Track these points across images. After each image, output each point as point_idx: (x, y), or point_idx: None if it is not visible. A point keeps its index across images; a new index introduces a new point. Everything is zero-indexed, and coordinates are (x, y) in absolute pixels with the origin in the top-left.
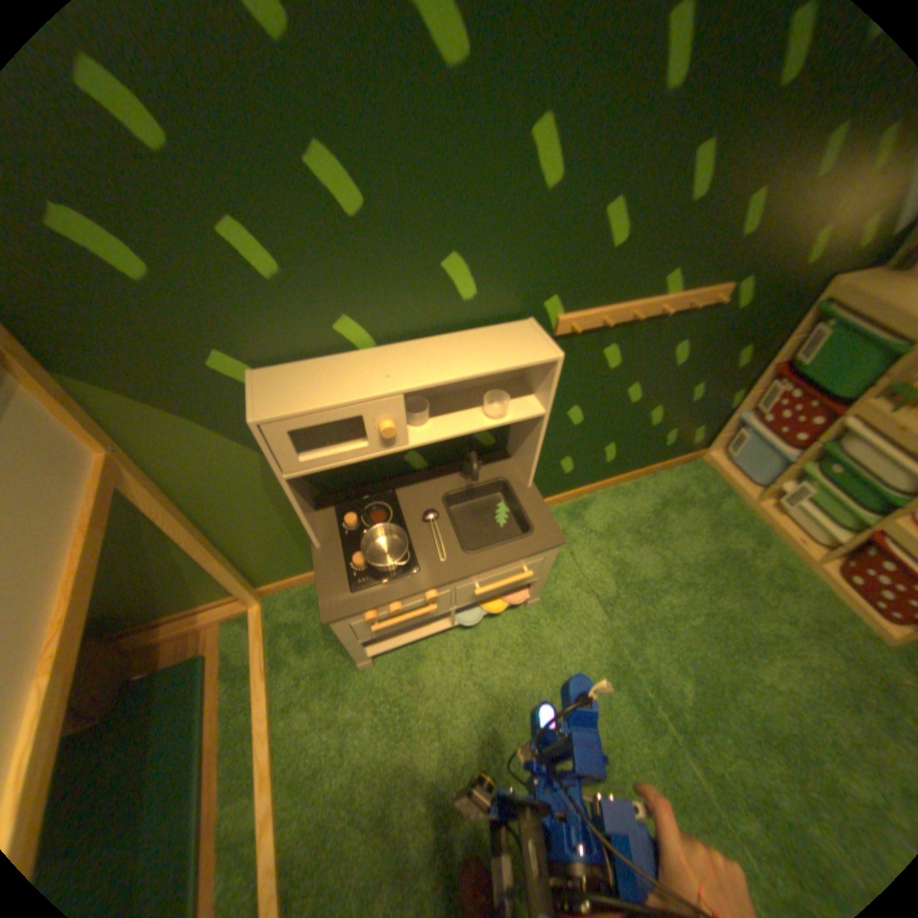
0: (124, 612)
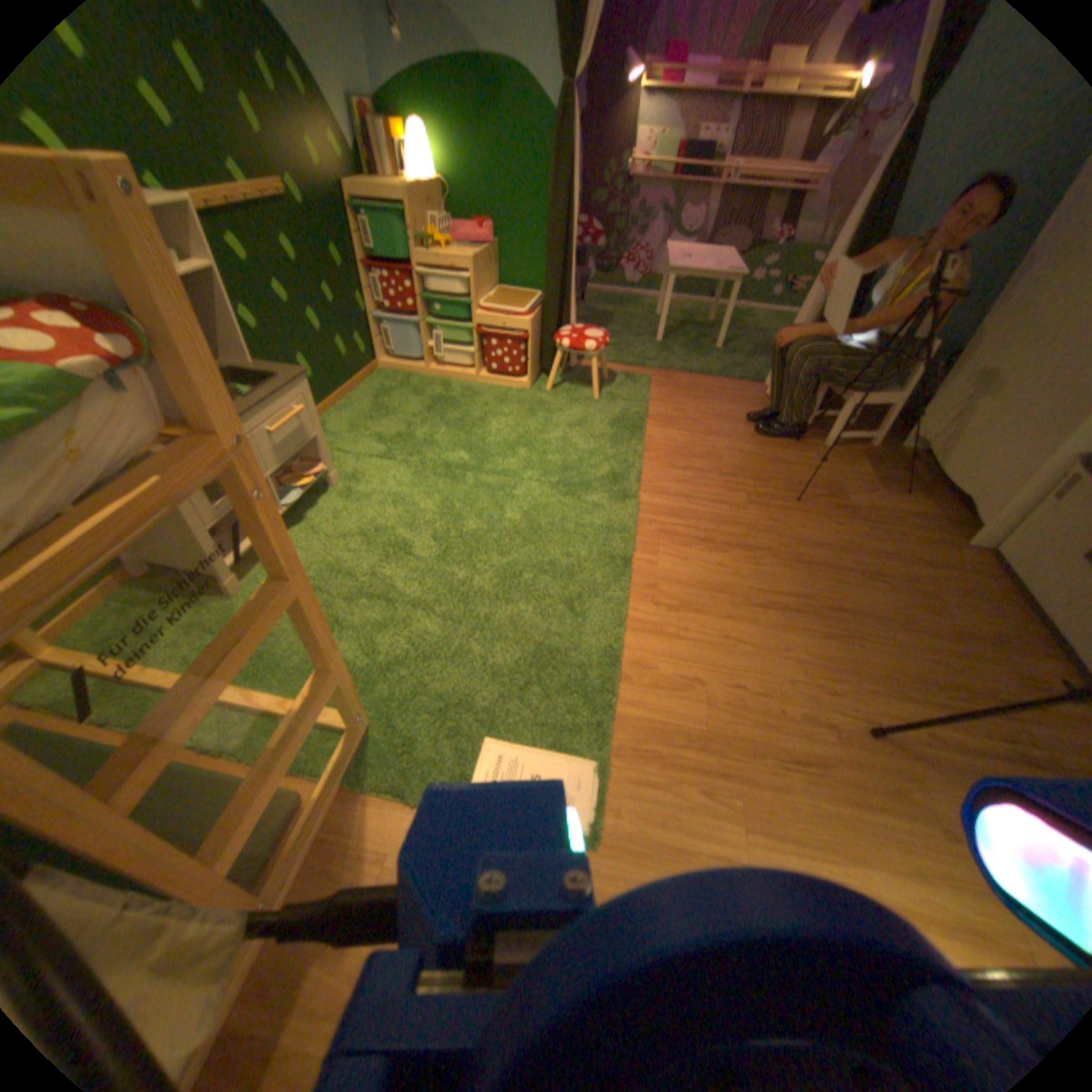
0: None
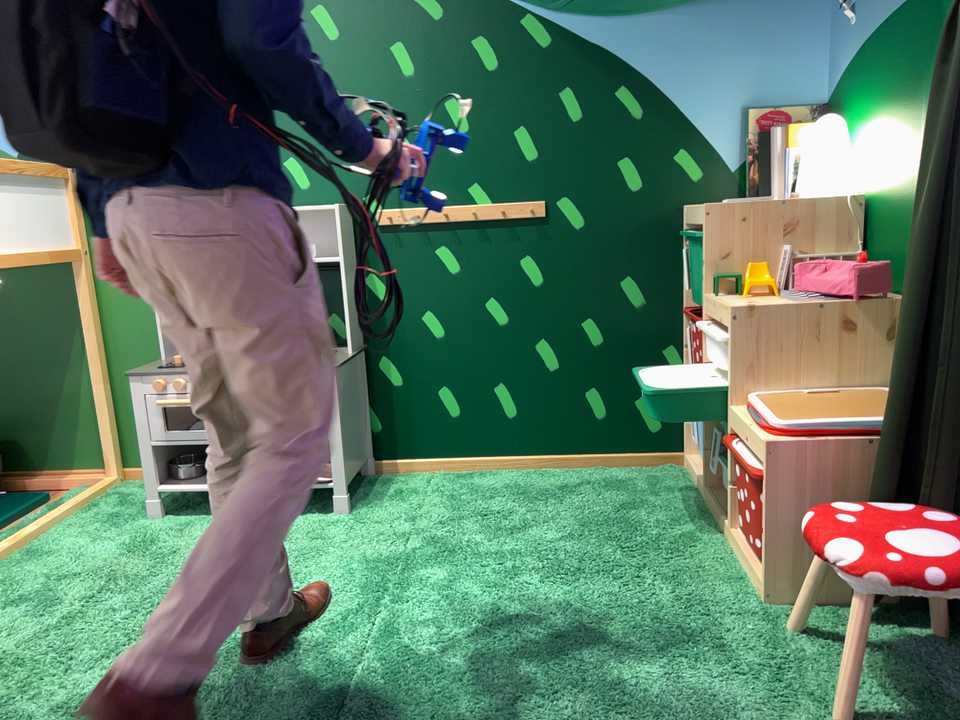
0: (26, 444)
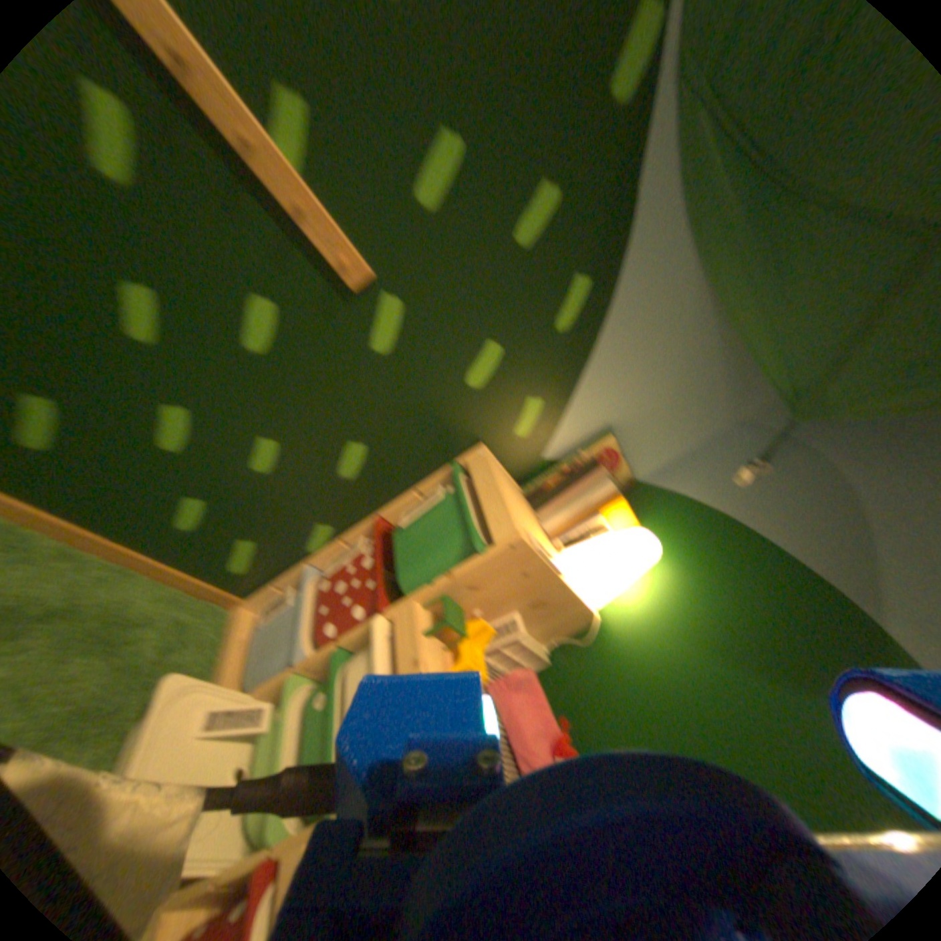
0: None
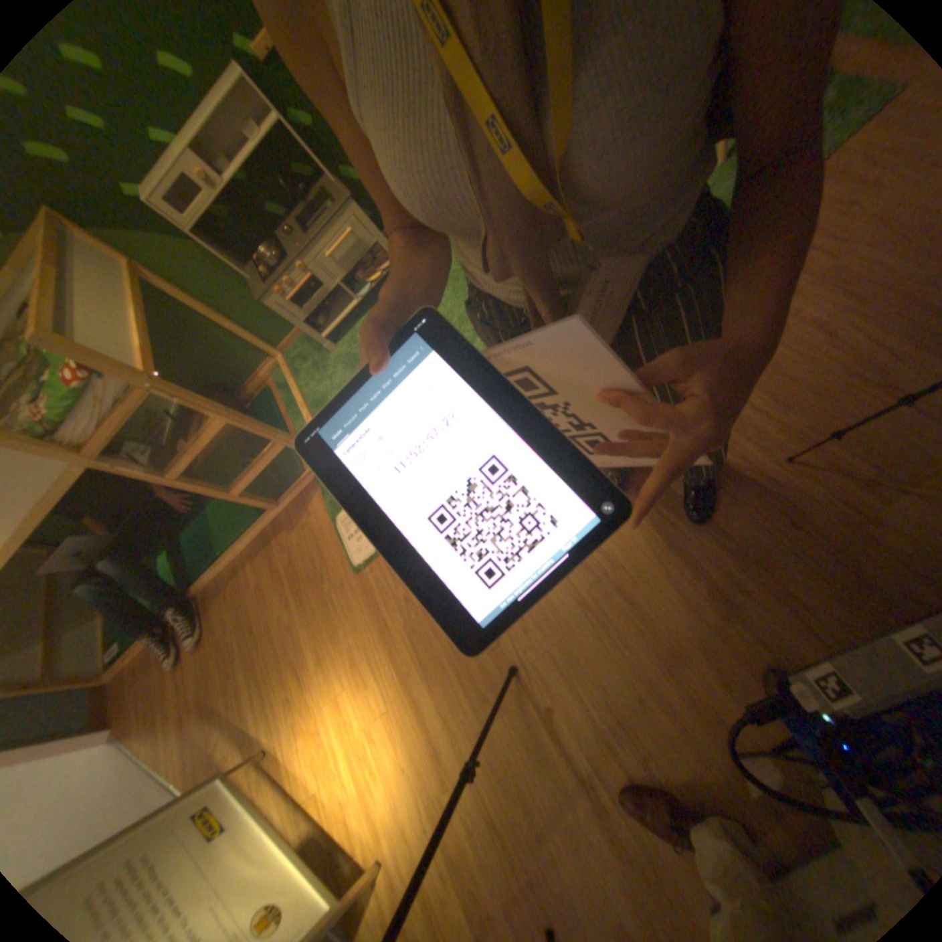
0: (223, 381)
